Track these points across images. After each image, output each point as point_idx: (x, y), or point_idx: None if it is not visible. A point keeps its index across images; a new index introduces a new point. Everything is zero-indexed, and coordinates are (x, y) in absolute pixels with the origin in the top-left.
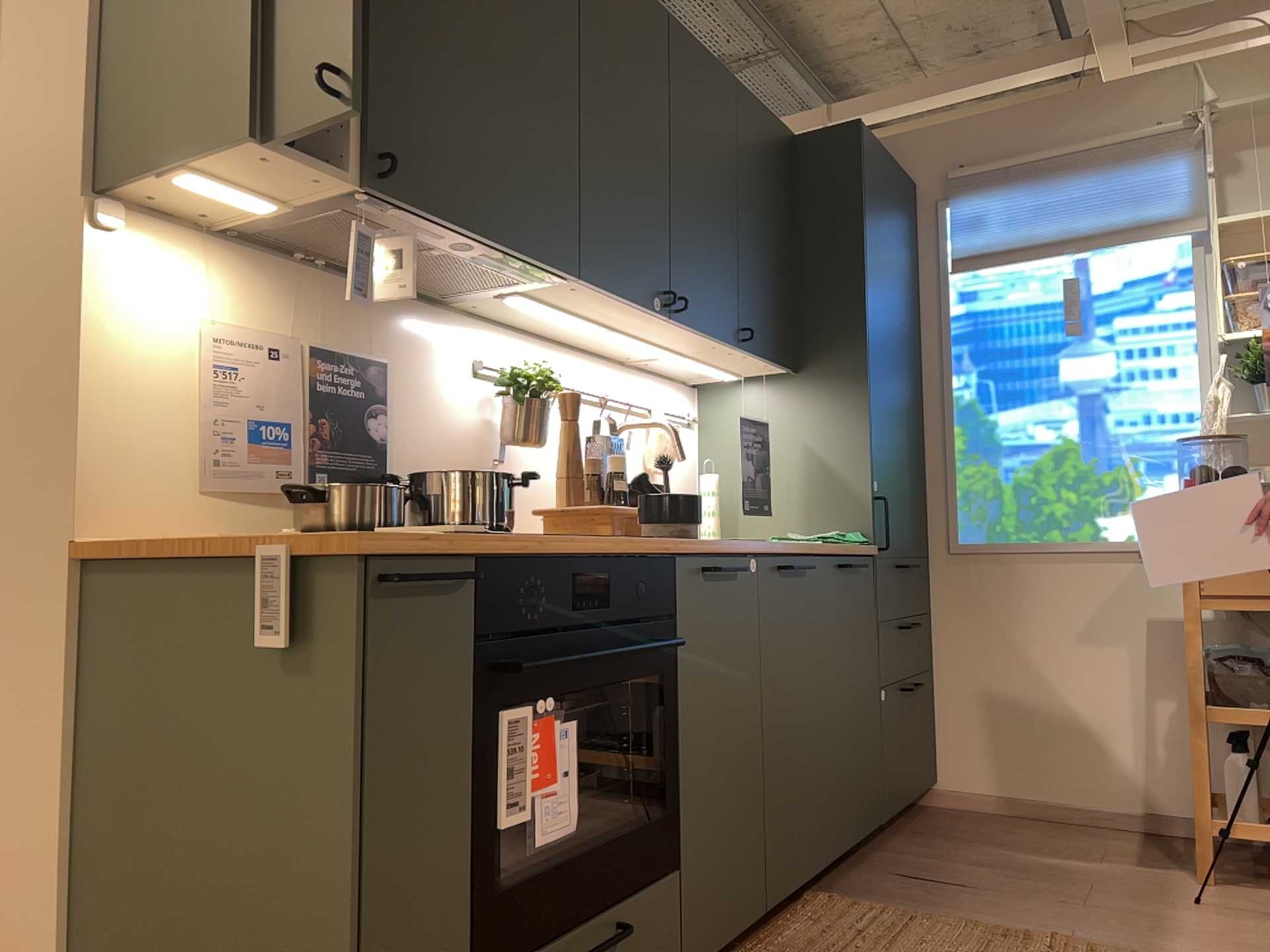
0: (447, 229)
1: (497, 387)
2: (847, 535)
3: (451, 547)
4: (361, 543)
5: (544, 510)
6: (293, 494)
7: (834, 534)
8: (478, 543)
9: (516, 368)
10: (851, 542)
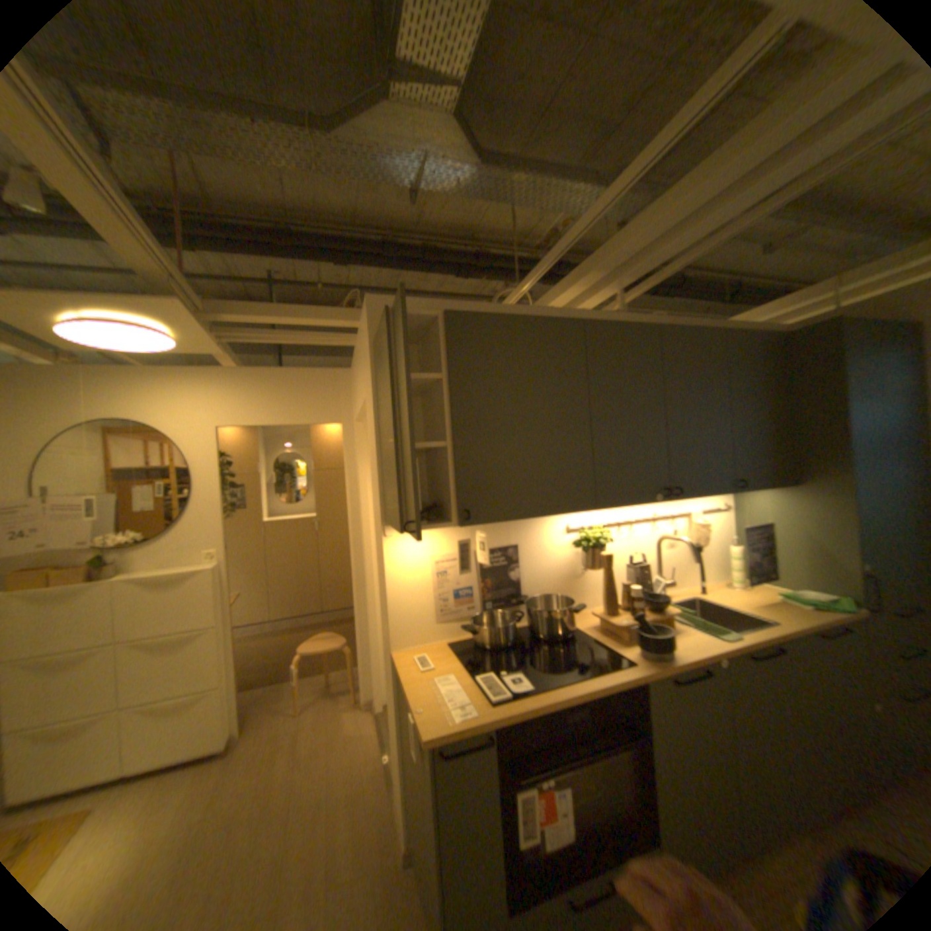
0: (509, 520)
1: (574, 544)
2: (837, 600)
3: (479, 731)
4: (426, 746)
5: (595, 615)
6: (470, 621)
7: (825, 600)
8: (495, 725)
9: (585, 531)
10: (836, 611)
